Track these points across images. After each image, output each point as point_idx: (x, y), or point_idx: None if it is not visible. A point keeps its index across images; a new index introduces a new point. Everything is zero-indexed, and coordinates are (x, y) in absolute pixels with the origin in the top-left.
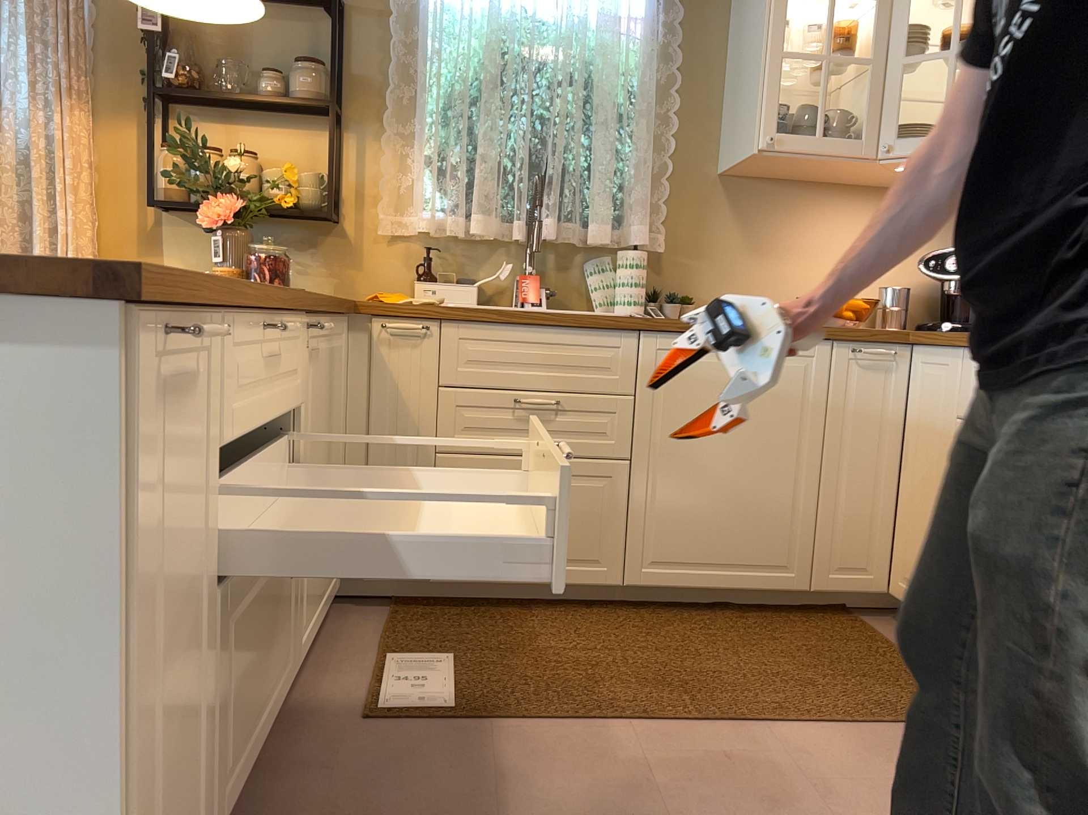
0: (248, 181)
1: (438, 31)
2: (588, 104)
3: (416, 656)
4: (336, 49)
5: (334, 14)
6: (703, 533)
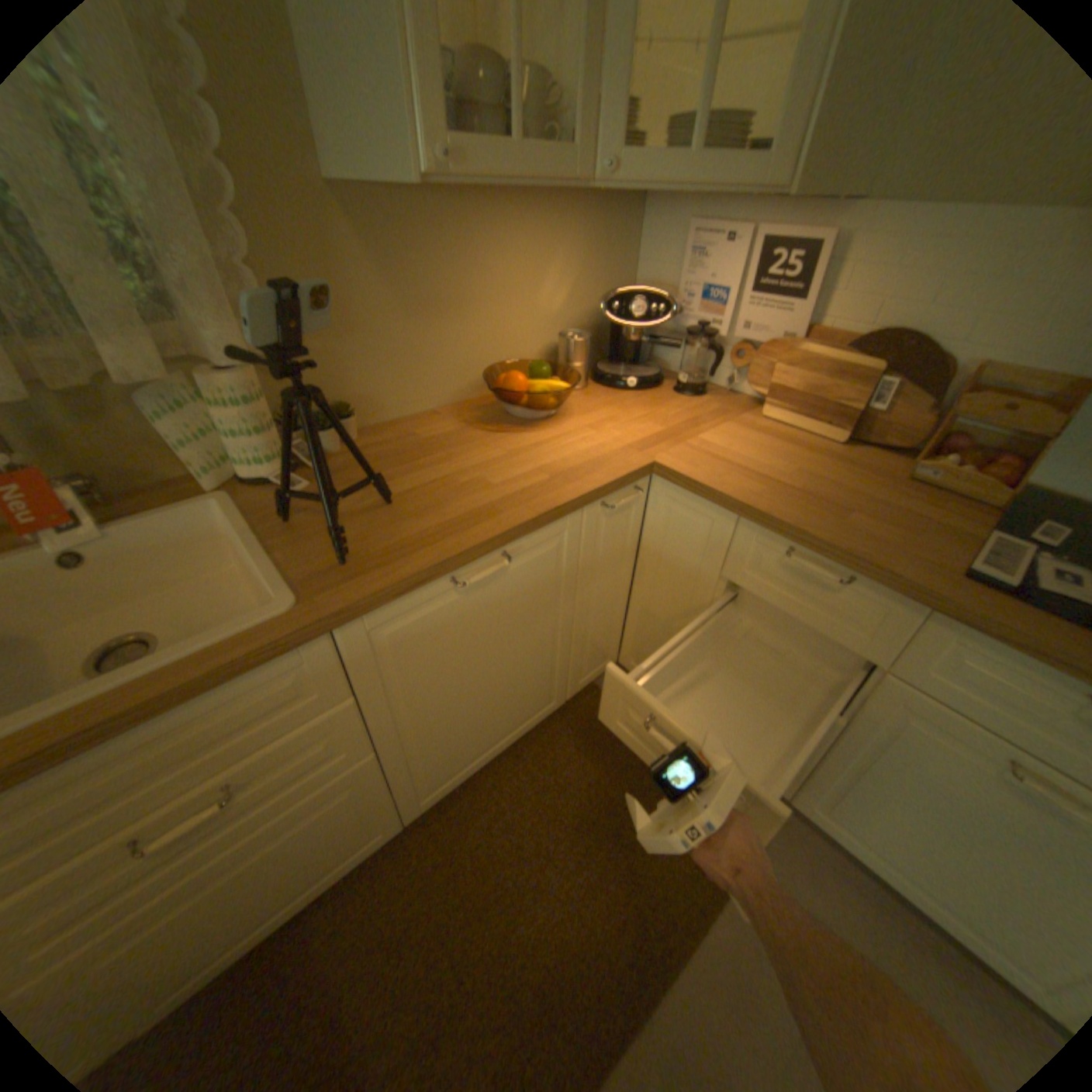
0: None
1: None
2: None
3: None
4: None
5: None
6: (474, 742)
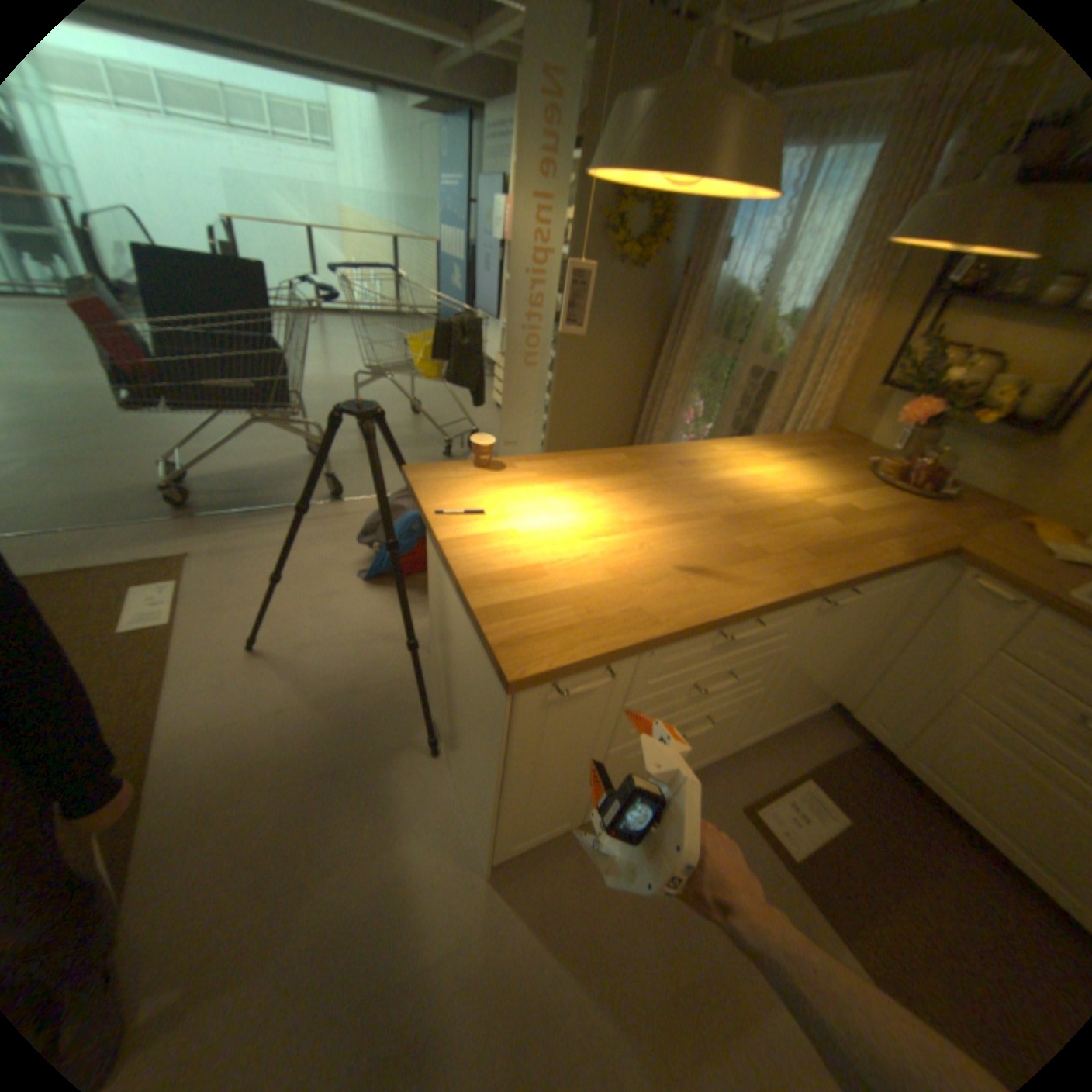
0: (965, 385)
1: None
2: None
3: (829, 800)
4: None
5: None
6: None
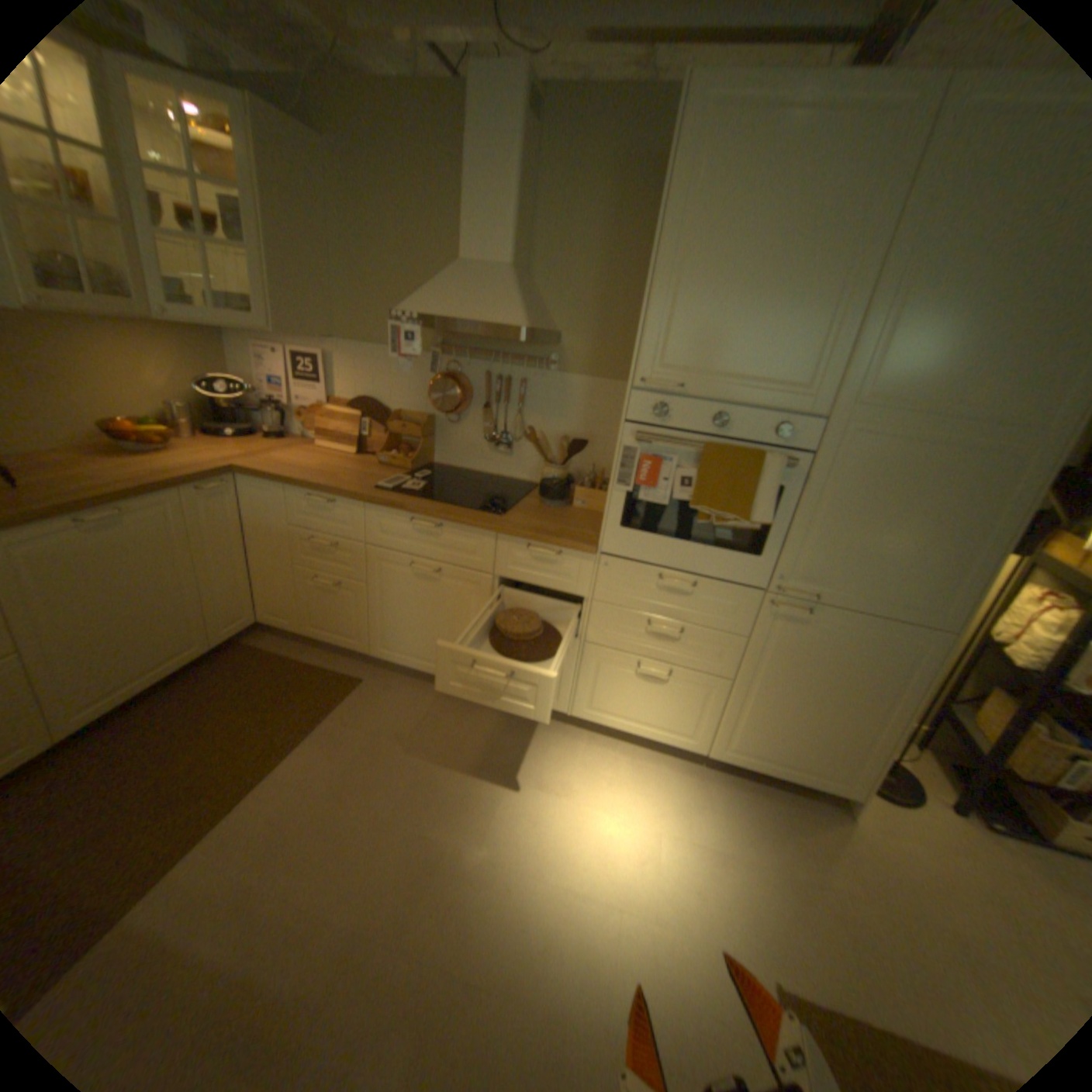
0: None
1: None
2: None
3: None
4: None
5: None
6: (117, 667)
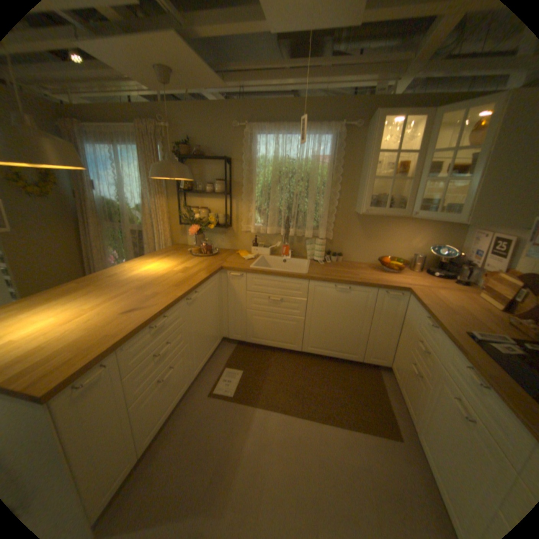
0: (201, 219)
1: (257, 166)
2: (308, 188)
3: (233, 370)
4: (225, 176)
5: (227, 161)
6: (327, 341)
